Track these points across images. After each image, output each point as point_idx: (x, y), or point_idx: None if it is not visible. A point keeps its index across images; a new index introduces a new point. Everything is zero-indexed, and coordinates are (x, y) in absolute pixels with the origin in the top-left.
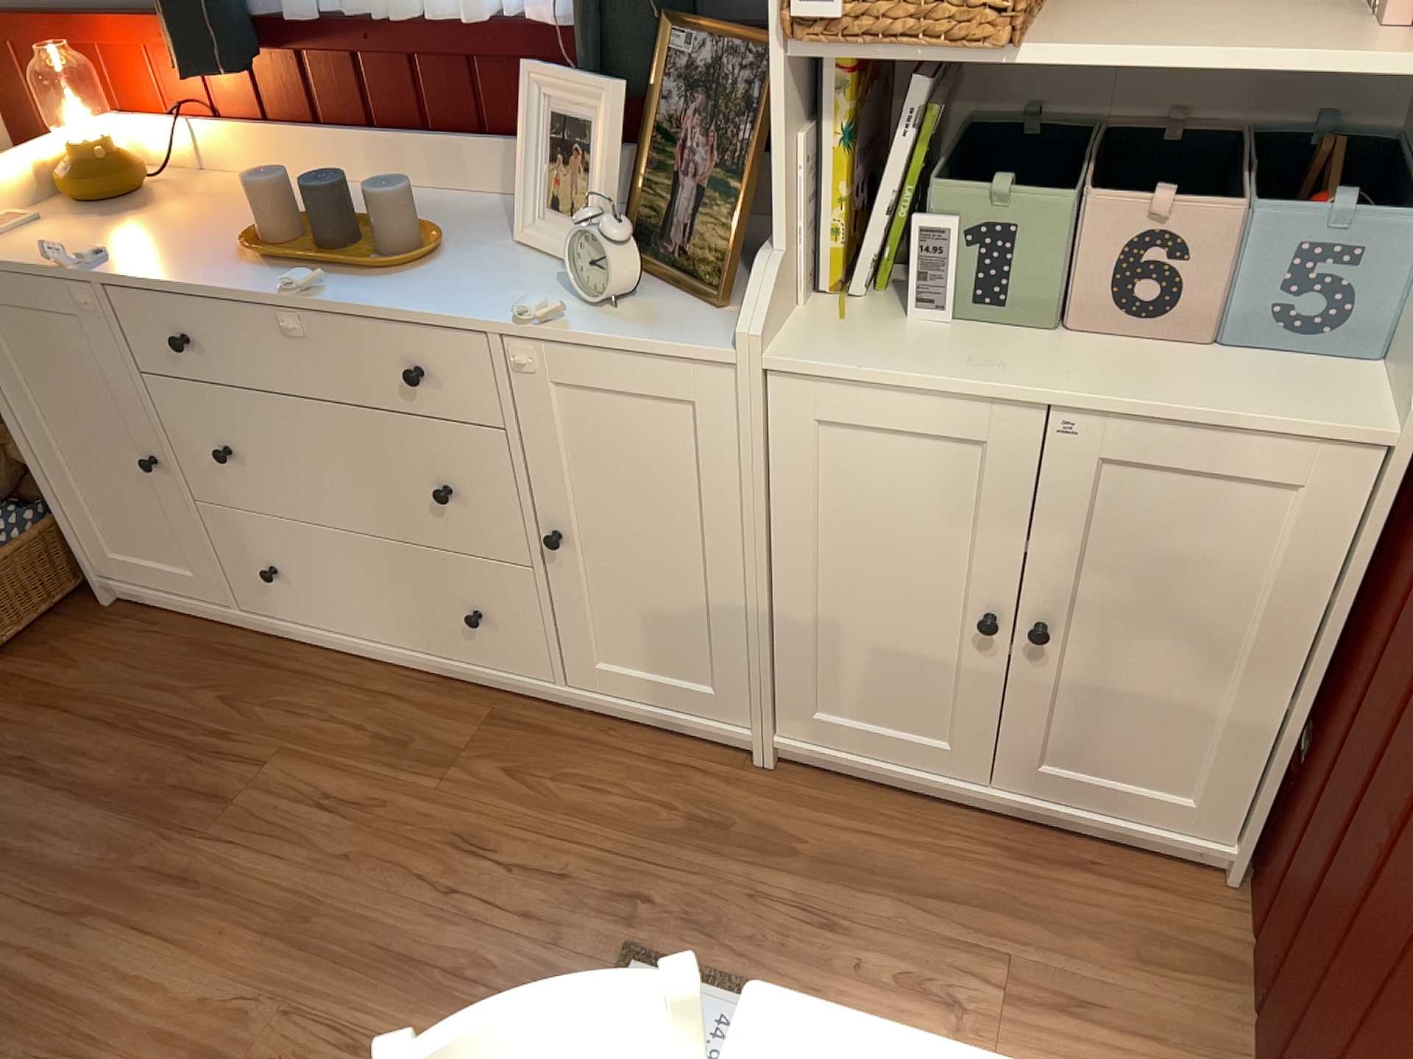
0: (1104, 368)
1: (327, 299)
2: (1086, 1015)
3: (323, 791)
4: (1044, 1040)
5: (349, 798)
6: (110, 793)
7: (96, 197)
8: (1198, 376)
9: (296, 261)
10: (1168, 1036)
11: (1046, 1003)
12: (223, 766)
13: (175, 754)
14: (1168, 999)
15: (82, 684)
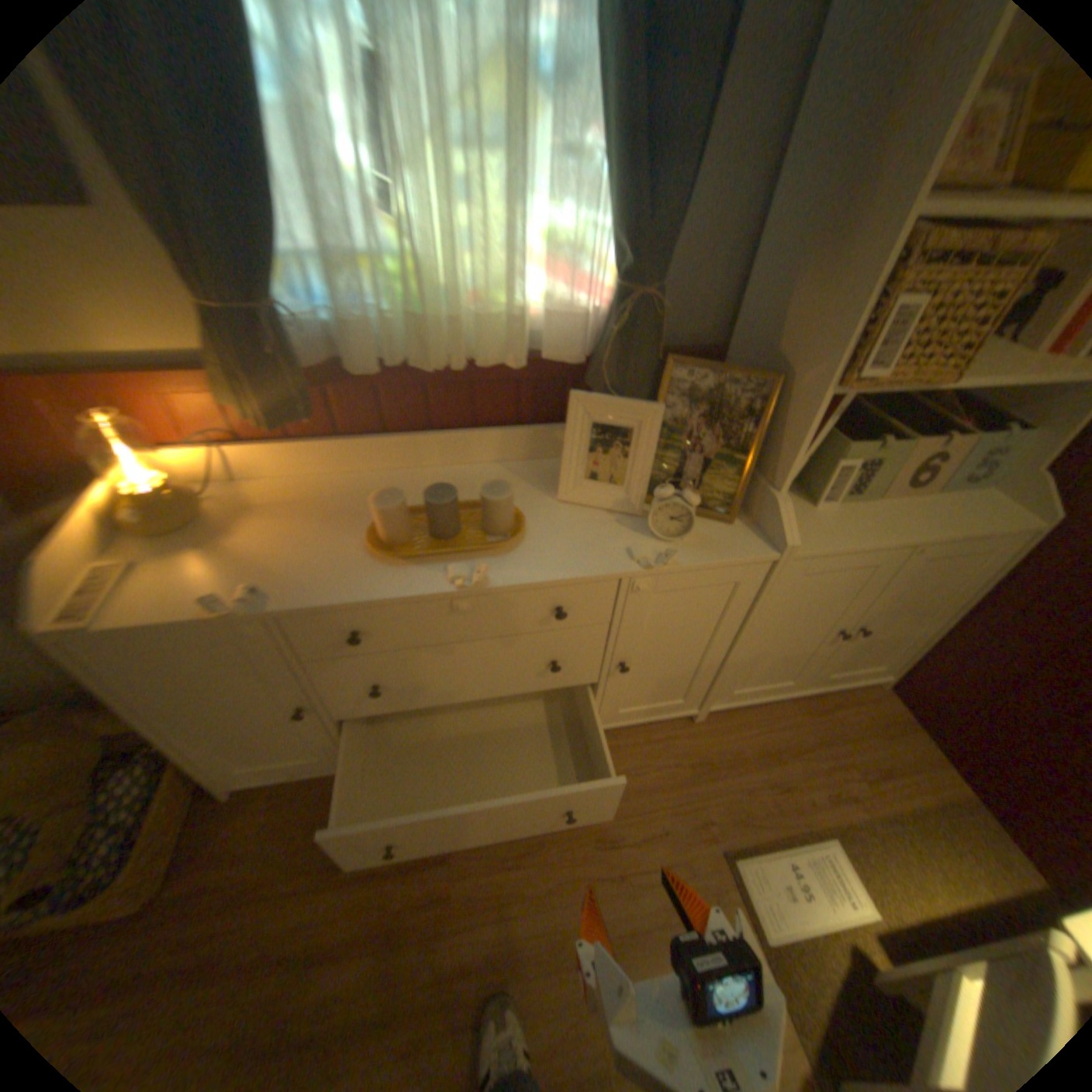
0: (921, 516)
1: (486, 582)
2: (899, 780)
3: (497, 865)
4: (898, 801)
5: (516, 860)
6: (350, 956)
7: (157, 530)
8: (955, 511)
9: (430, 555)
10: (926, 772)
11: (885, 784)
12: (416, 886)
13: (374, 897)
14: (913, 756)
15: (249, 882)
